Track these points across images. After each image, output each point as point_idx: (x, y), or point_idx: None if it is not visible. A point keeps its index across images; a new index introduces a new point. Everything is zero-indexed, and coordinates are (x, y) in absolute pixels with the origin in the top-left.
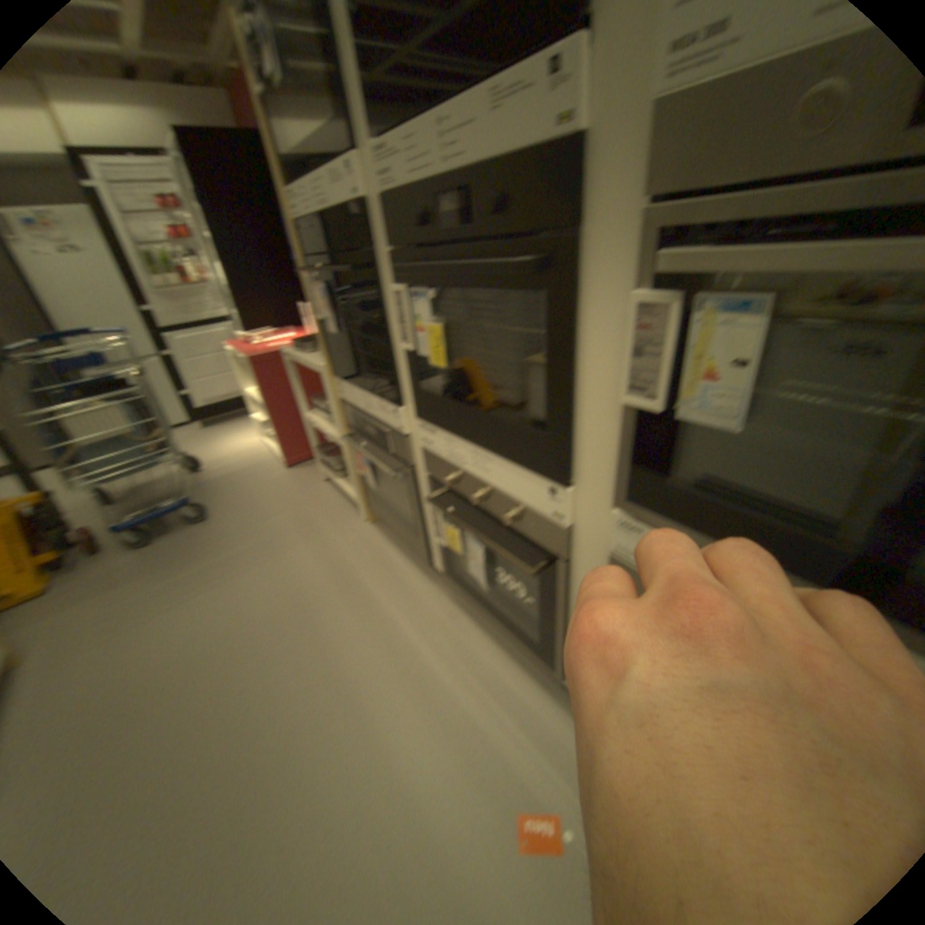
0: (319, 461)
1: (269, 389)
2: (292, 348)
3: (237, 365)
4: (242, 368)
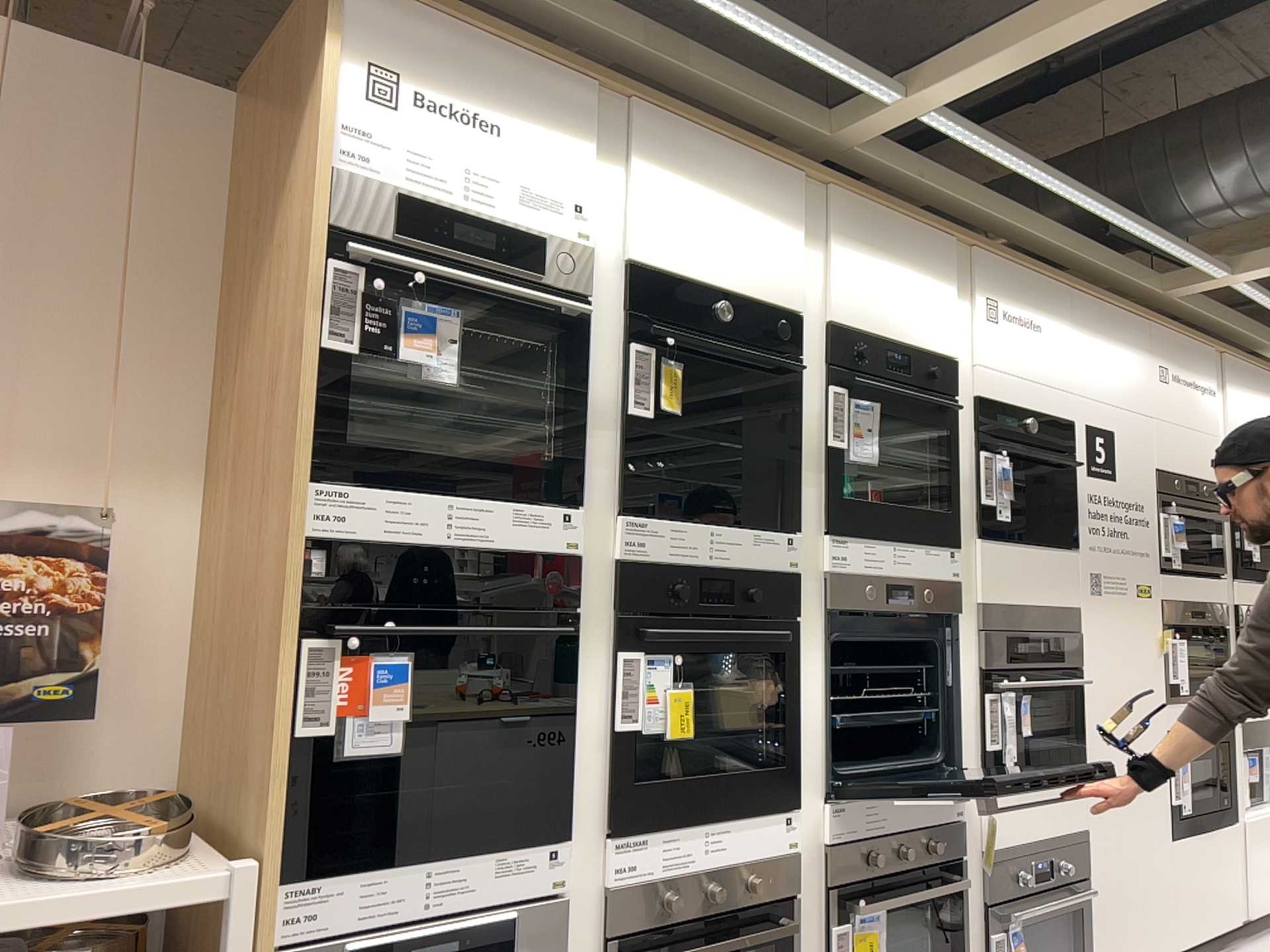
0: None
1: None
2: None
3: None
4: None
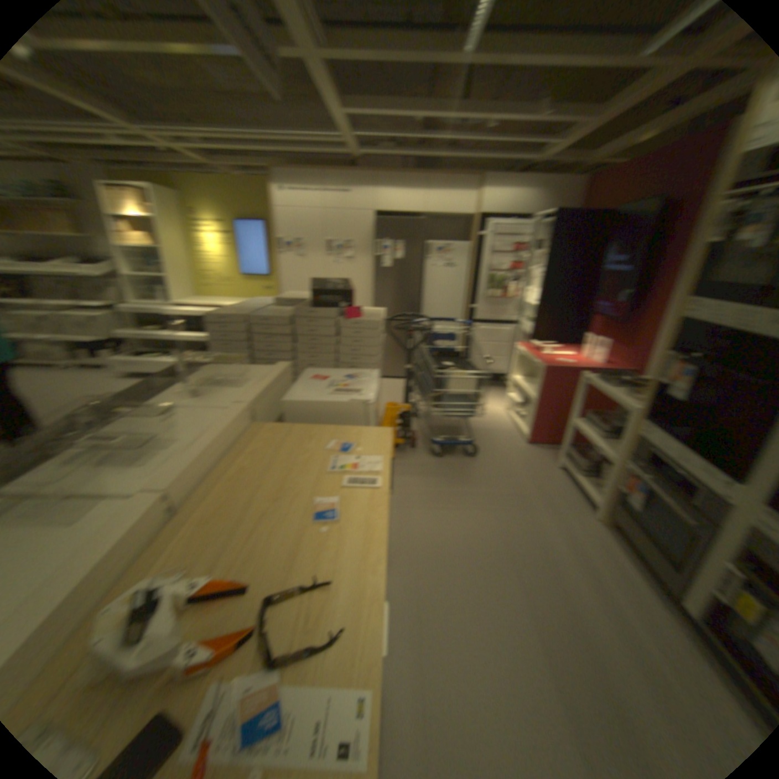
0: (571, 456)
1: (552, 391)
2: (599, 377)
3: (522, 361)
4: (525, 364)
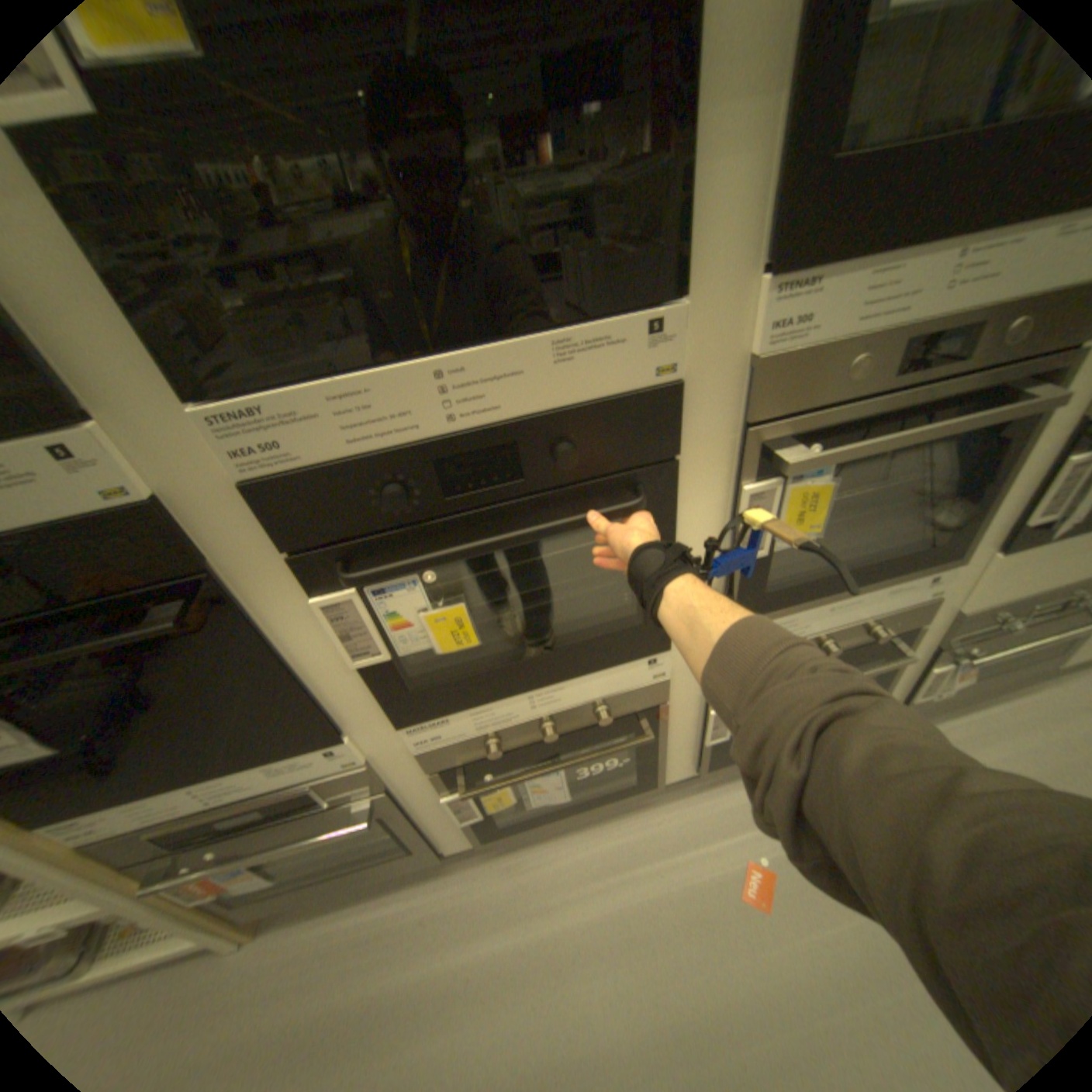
0: None
1: None
2: None
3: None
4: None
